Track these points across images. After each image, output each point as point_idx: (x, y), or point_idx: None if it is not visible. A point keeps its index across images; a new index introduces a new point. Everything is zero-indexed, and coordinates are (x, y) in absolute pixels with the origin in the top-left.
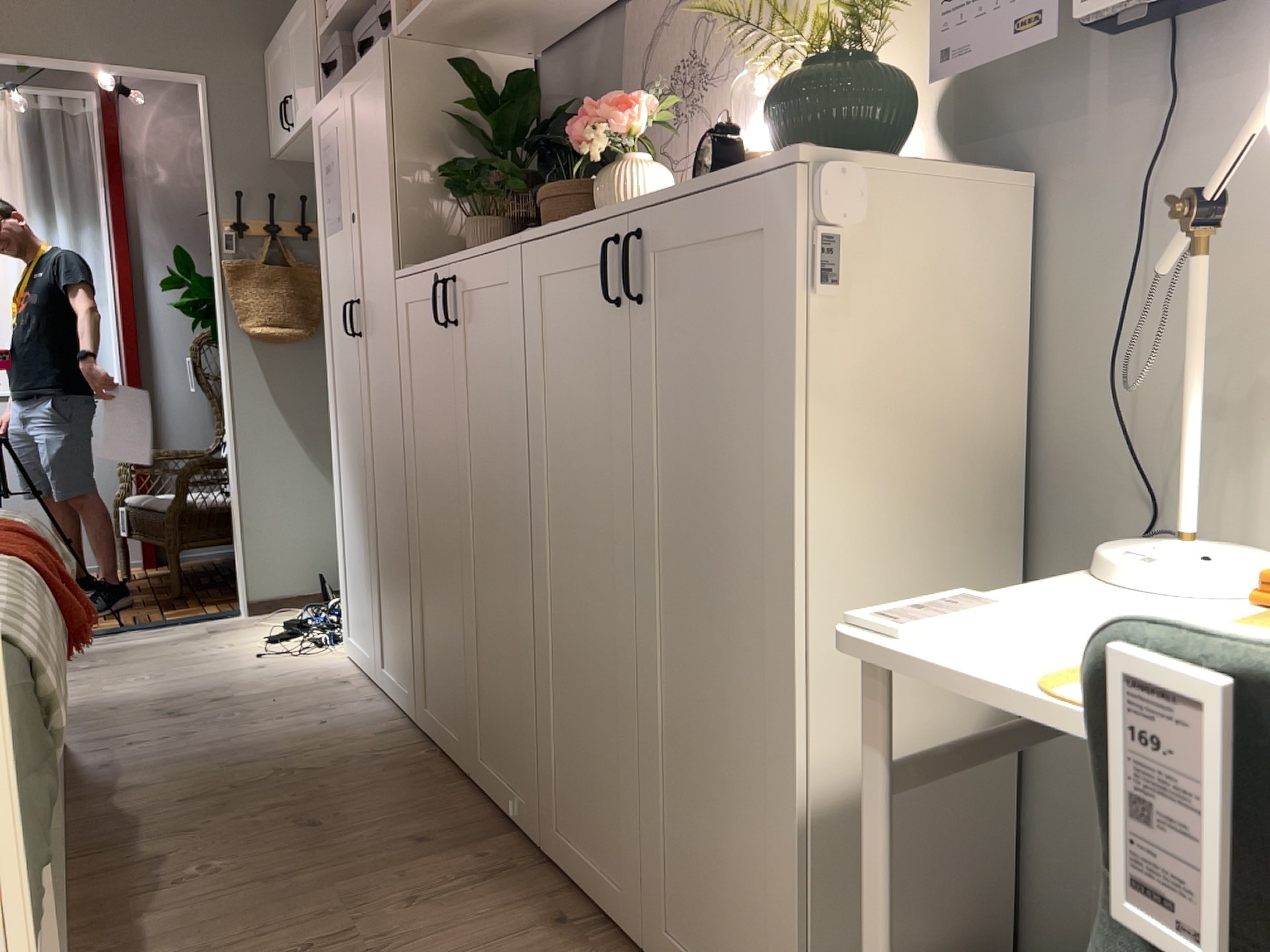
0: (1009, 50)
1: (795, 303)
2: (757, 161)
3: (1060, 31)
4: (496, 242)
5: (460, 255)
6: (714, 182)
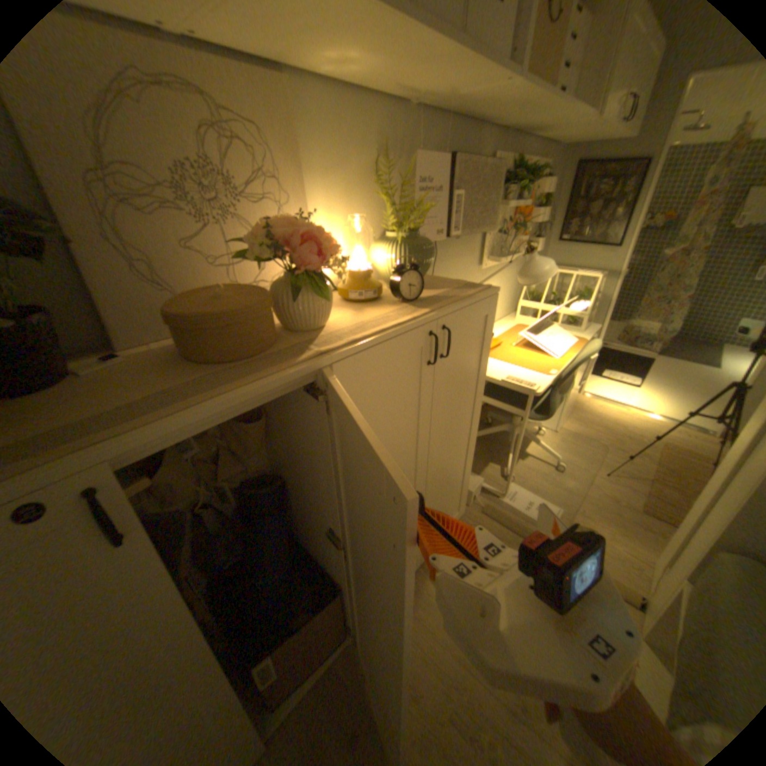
0: (434, 237)
1: (491, 332)
2: (488, 291)
3: (444, 235)
4: (258, 376)
5: (87, 434)
6: (471, 298)
